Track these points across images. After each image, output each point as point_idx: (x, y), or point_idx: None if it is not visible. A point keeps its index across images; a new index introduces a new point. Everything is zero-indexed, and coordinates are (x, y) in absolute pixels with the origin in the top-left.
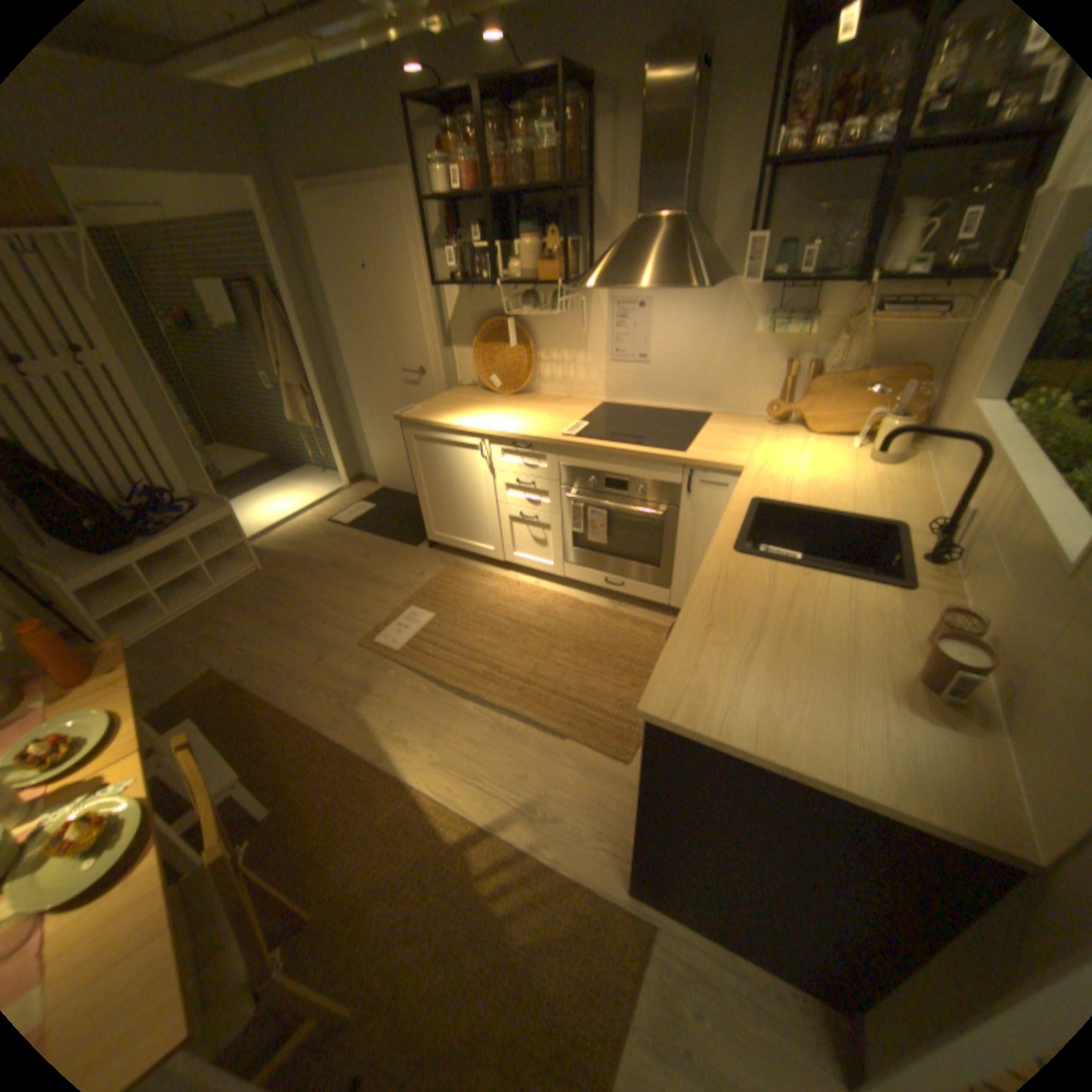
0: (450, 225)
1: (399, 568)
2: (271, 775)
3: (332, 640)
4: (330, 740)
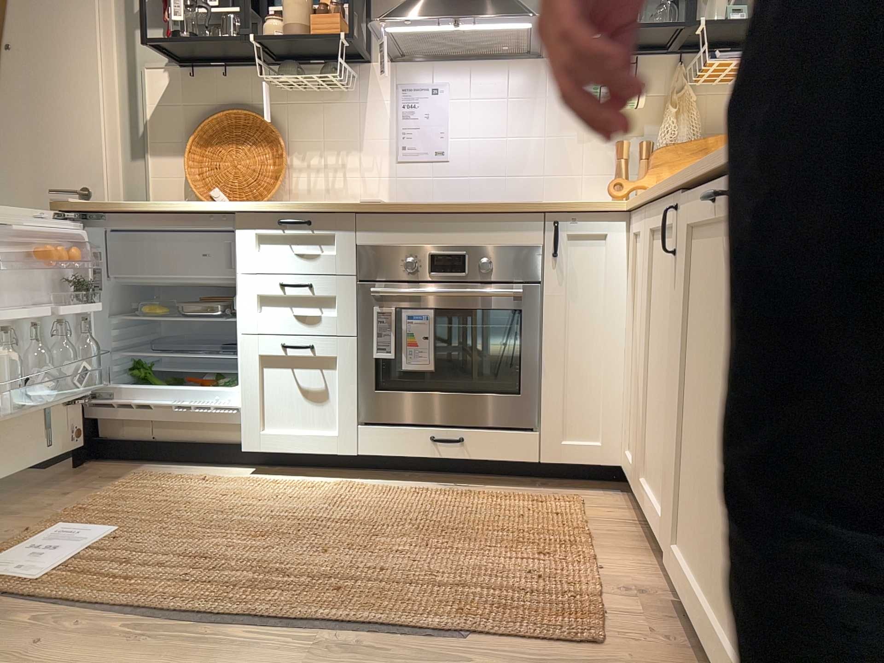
0: (166, 0)
1: (9, 495)
2: None
3: None
4: None
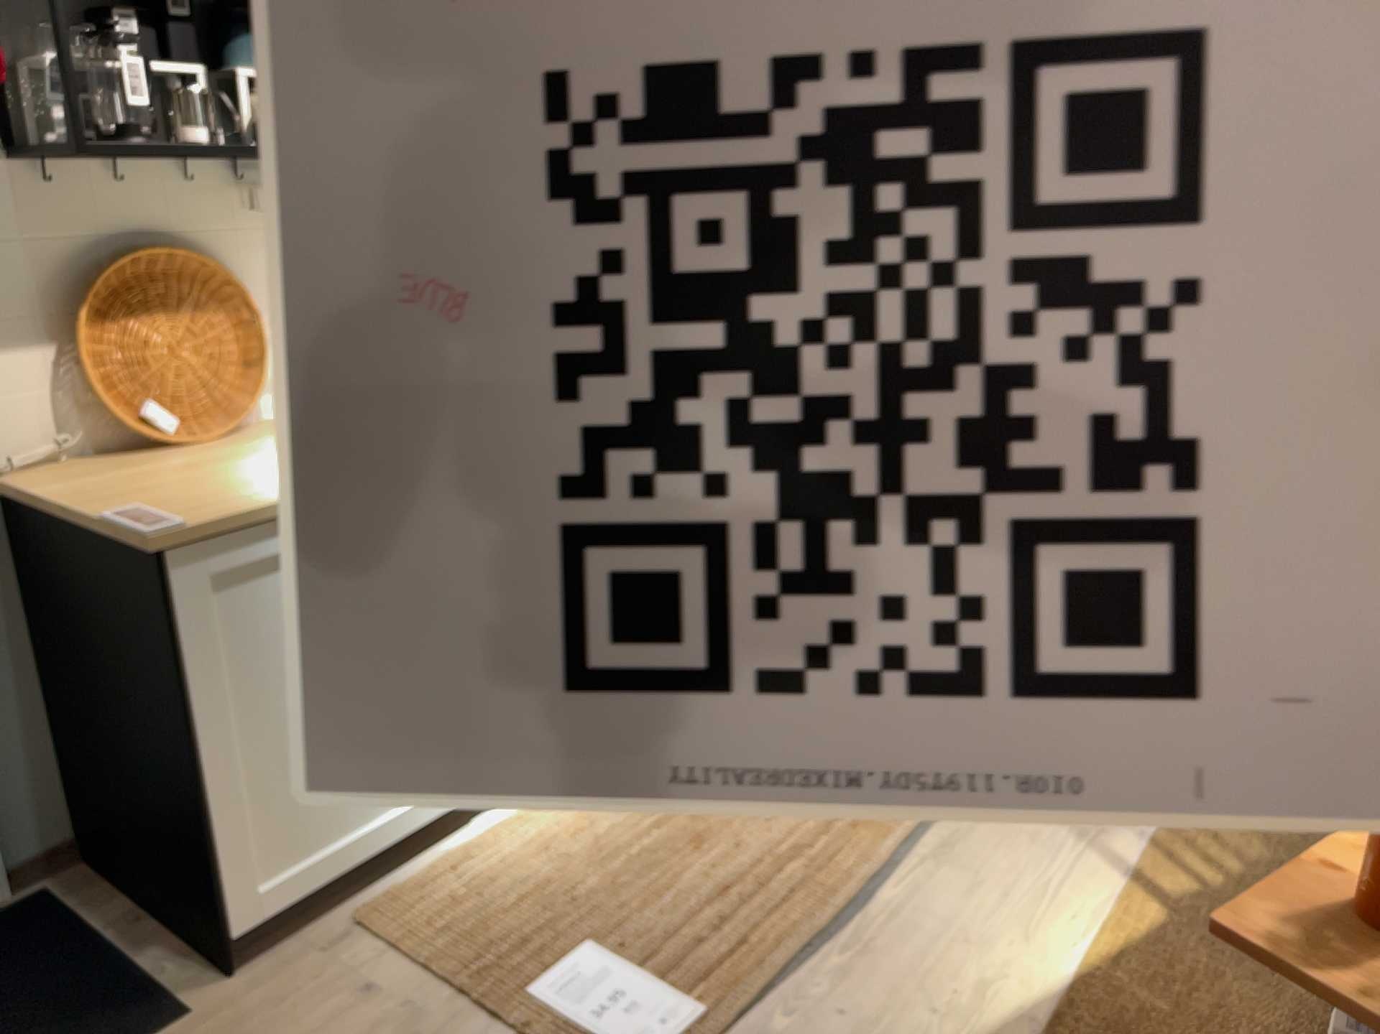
0: None
1: None
2: None
3: None
4: None
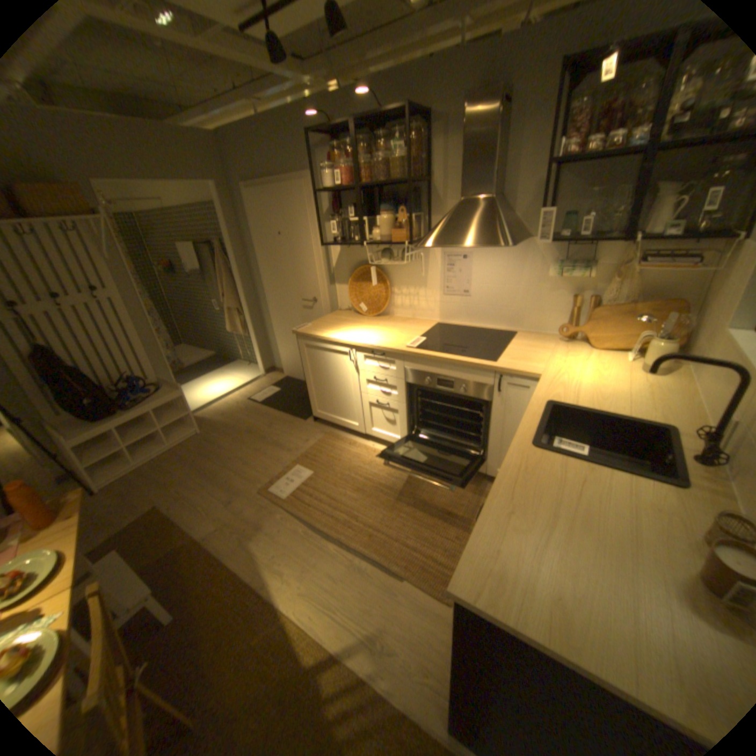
0: (335, 206)
1: (292, 435)
2: (183, 594)
3: (240, 488)
4: (228, 569)
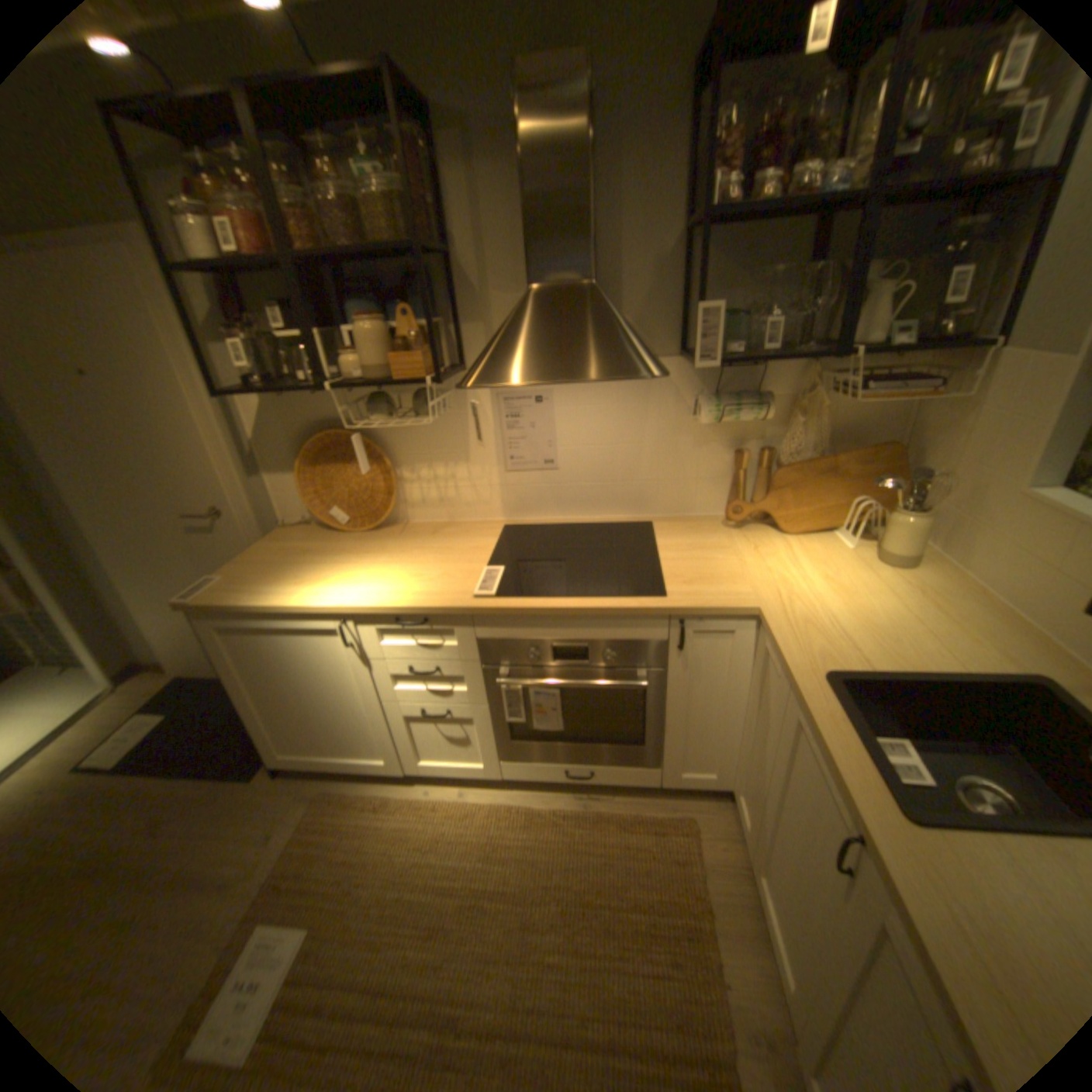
0: (227, 307)
1: (221, 840)
2: None
3: None
4: None
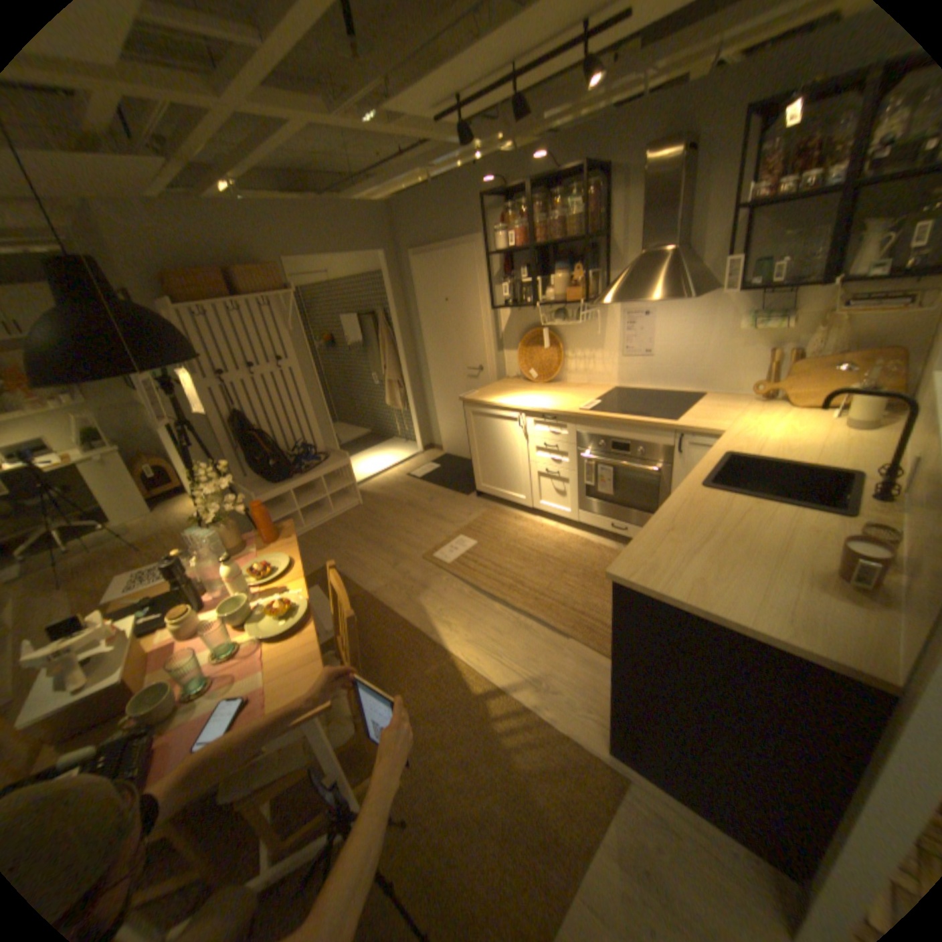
0: (506, 269)
1: (454, 509)
2: (361, 632)
3: (405, 553)
4: (399, 616)
